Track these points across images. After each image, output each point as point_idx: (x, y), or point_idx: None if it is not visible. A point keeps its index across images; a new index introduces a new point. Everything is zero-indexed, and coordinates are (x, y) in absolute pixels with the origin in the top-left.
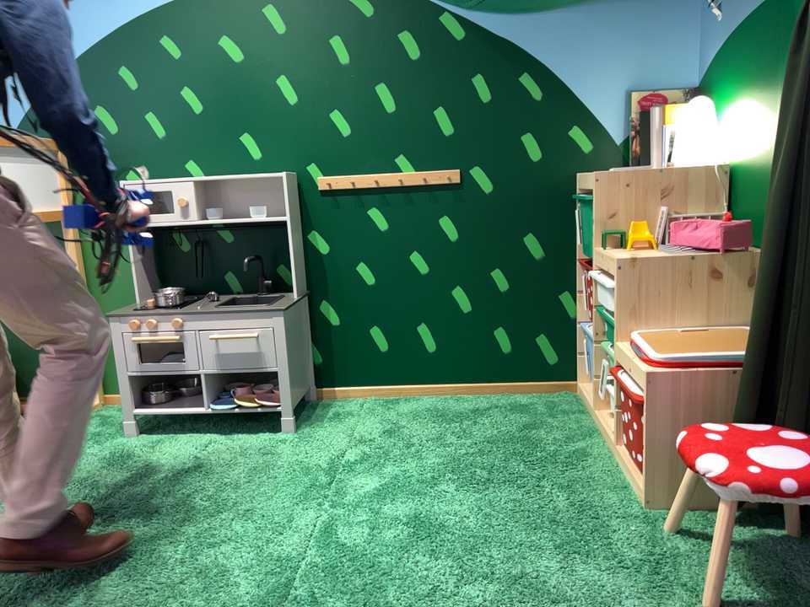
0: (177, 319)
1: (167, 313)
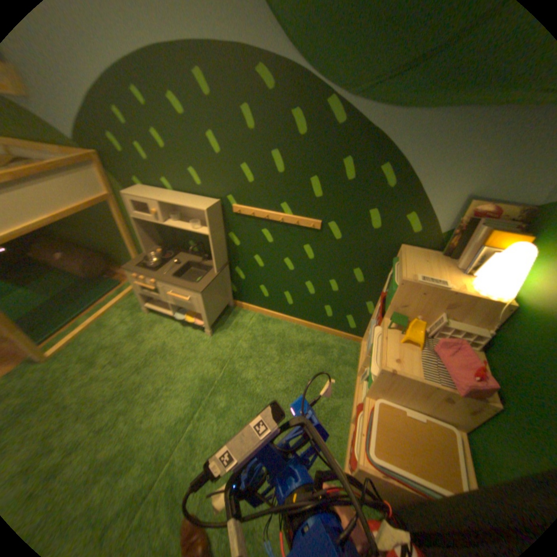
0: (154, 280)
1: (149, 276)
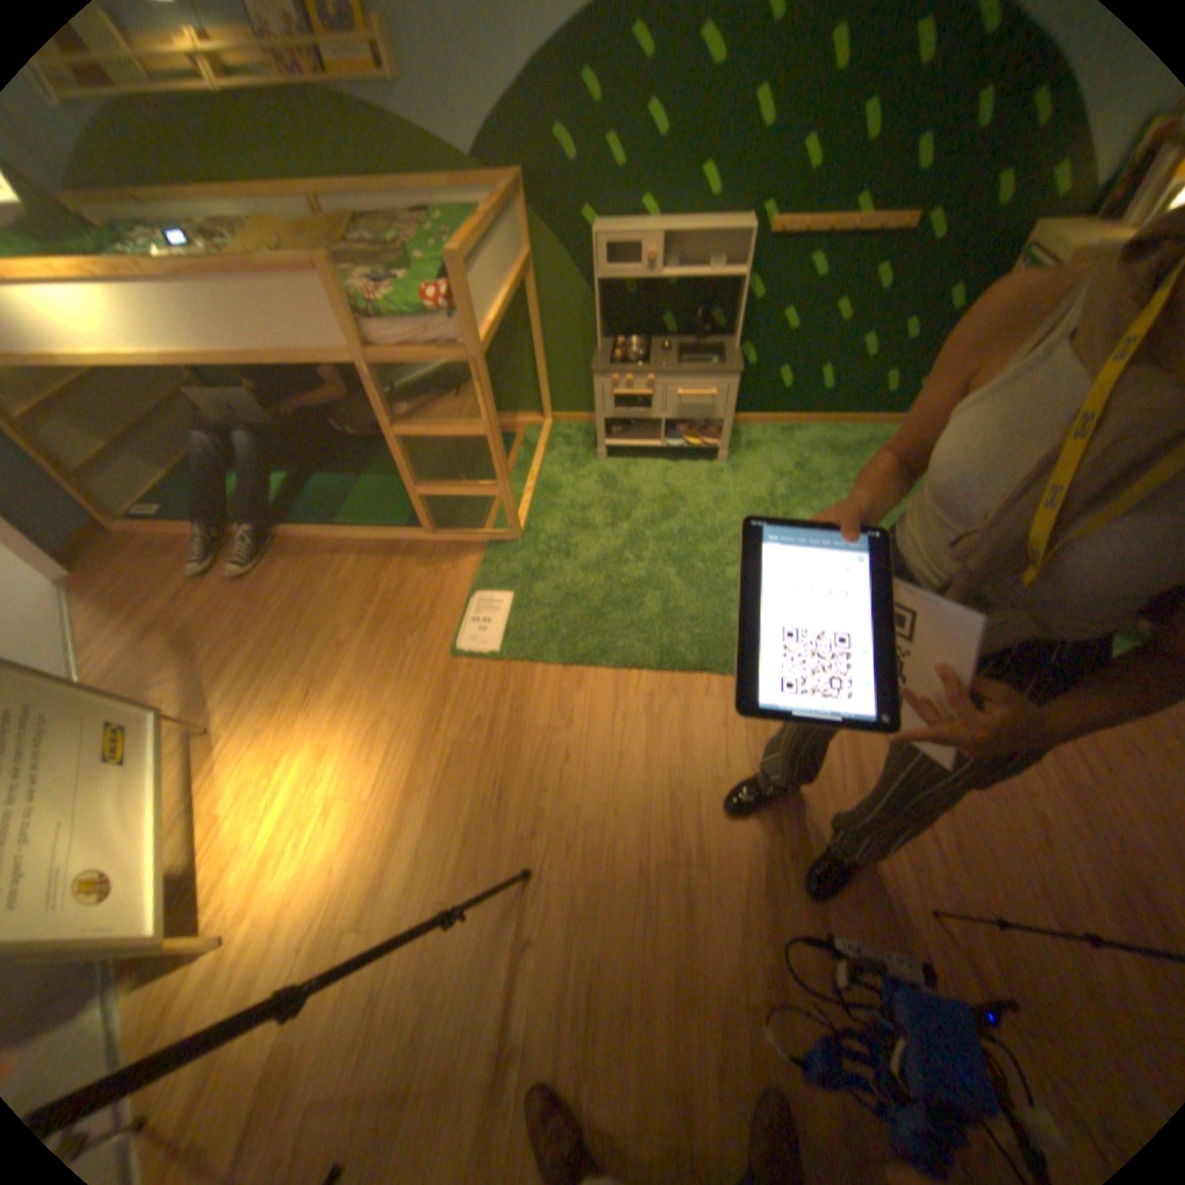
0: (649, 377)
1: (642, 371)
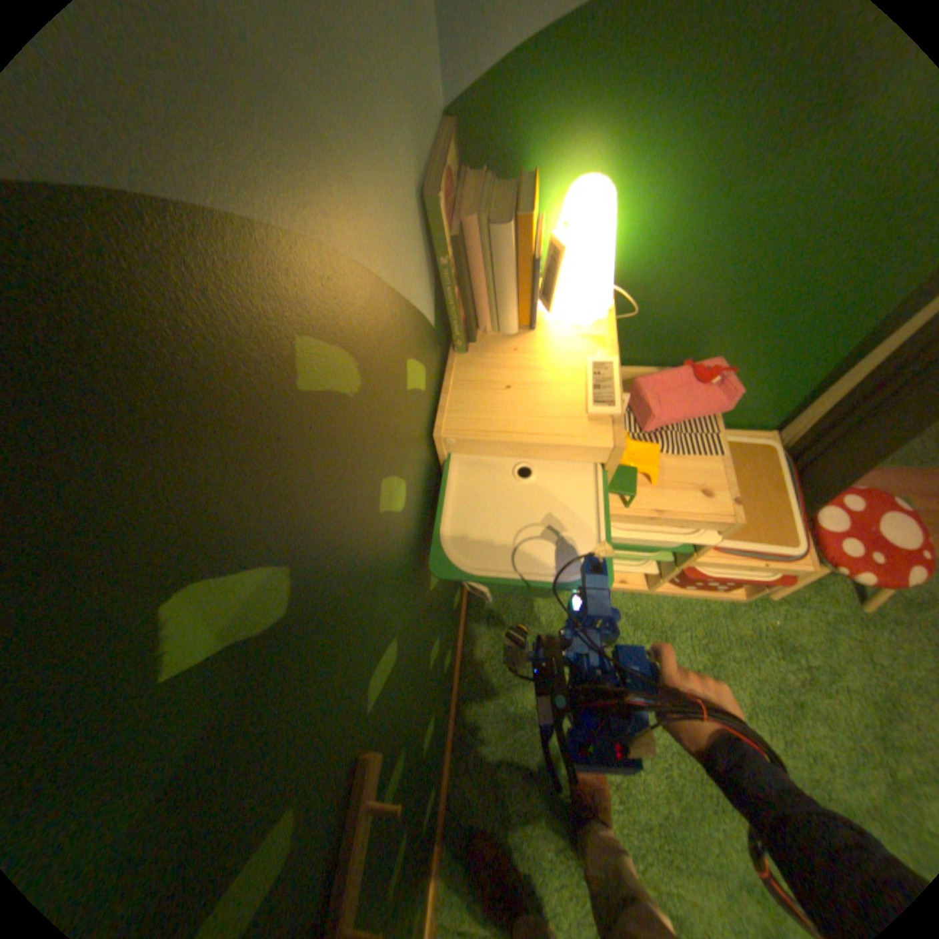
0: None
1: None
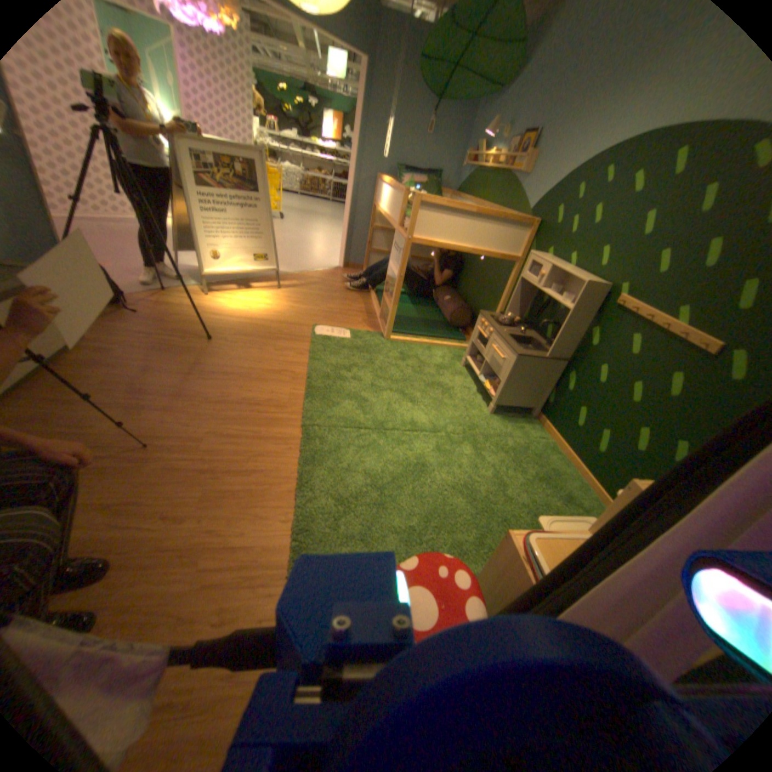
0: (491, 329)
1: (491, 324)
